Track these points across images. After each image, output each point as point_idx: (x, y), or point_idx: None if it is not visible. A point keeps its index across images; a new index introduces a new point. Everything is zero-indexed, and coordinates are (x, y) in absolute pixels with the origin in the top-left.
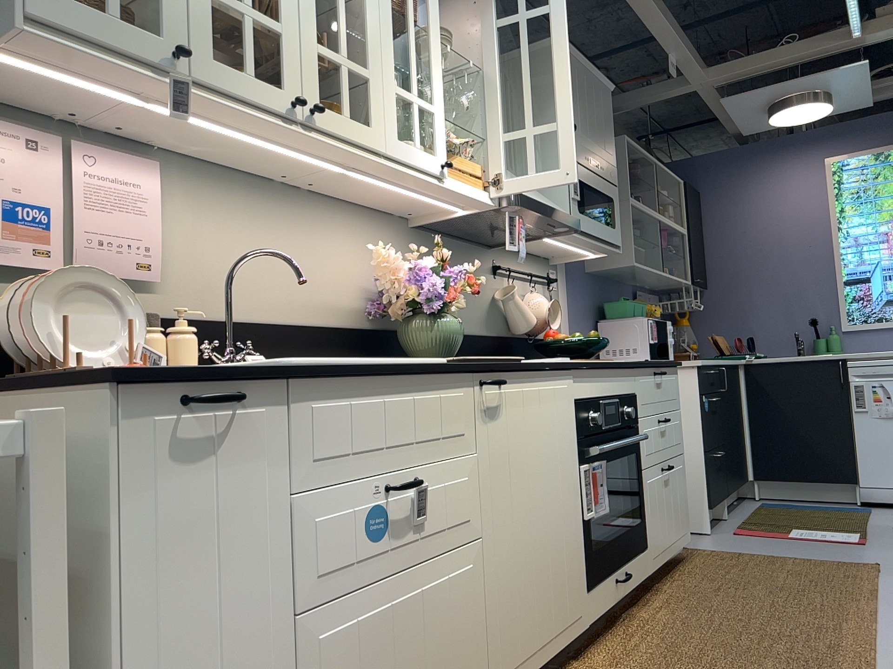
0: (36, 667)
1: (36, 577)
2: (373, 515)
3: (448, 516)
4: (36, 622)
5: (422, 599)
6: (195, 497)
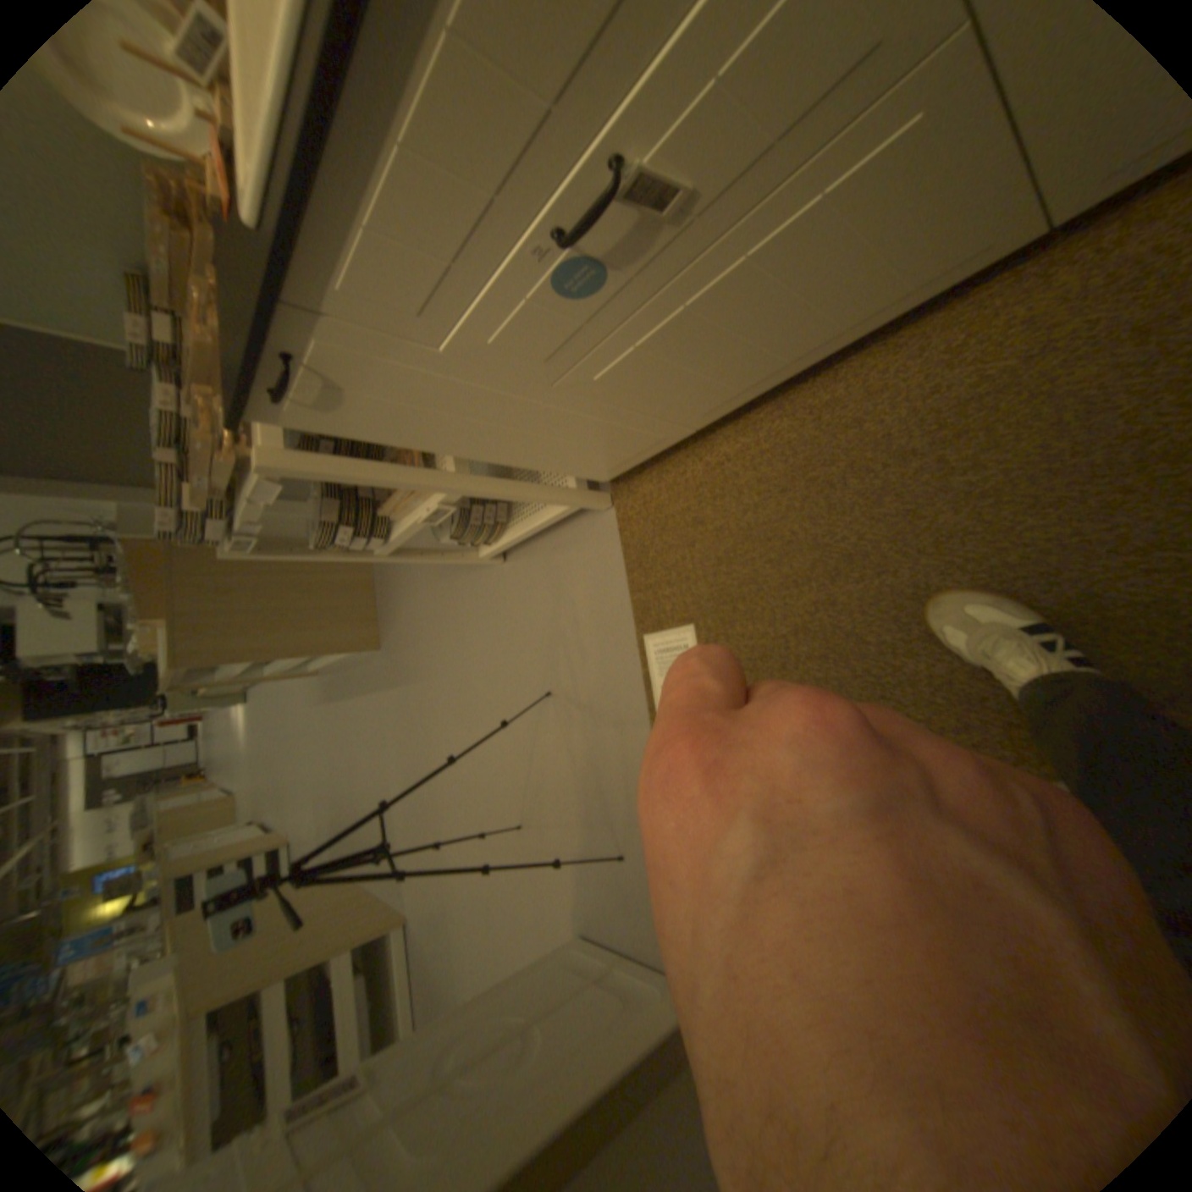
0: (418, 488)
1: (370, 483)
2: (569, 274)
3: (771, 119)
4: (395, 485)
5: (759, 260)
6: (381, 407)
